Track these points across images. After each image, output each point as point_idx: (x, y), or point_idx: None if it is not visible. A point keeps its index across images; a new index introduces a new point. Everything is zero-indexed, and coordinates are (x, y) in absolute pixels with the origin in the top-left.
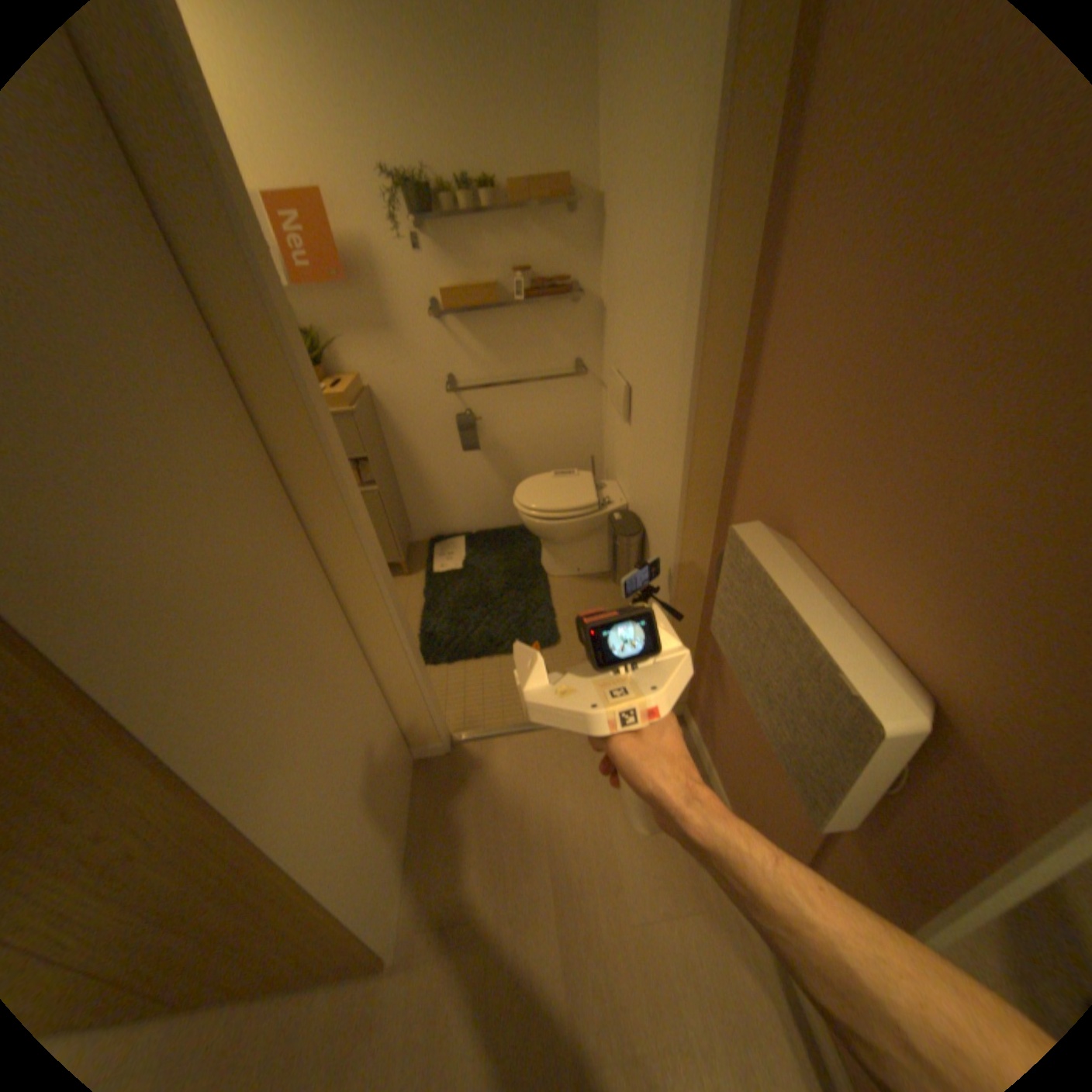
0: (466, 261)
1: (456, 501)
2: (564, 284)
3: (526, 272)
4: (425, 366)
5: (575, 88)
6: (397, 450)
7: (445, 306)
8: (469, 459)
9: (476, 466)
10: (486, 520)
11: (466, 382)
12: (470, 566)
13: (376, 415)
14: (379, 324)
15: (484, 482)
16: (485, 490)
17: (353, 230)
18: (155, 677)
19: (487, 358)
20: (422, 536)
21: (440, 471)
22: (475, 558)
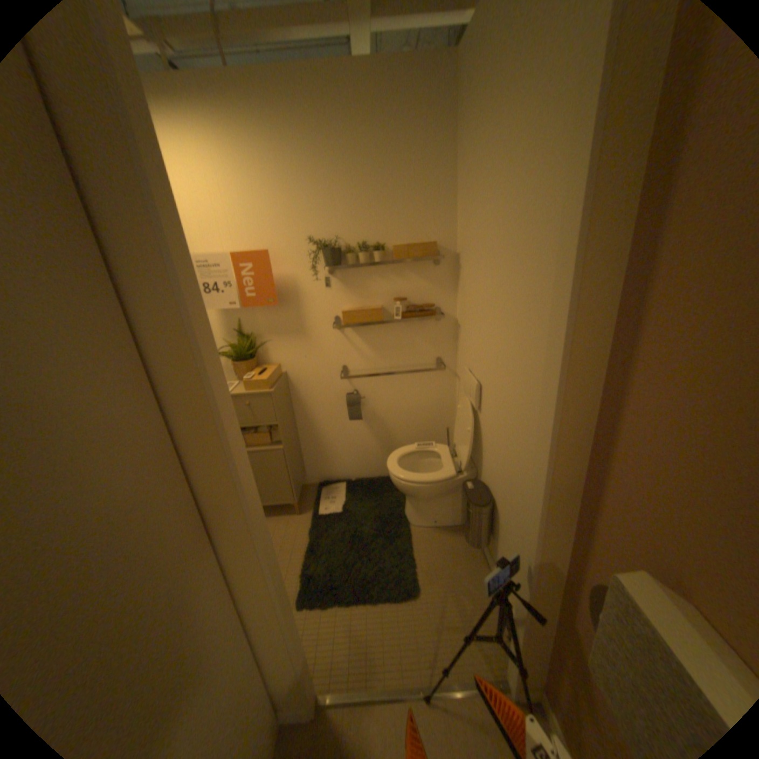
0: (362, 294)
1: (341, 455)
2: (430, 308)
3: (403, 301)
4: (327, 360)
5: (441, 194)
6: (301, 417)
7: (345, 322)
8: (353, 425)
9: (358, 430)
10: (363, 471)
11: (355, 371)
12: (348, 511)
13: (289, 392)
14: (298, 332)
15: (363, 442)
16: (364, 448)
17: (288, 274)
18: None
19: (372, 356)
20: (313, 480)
21: (332, 433)
22: (352, 503)
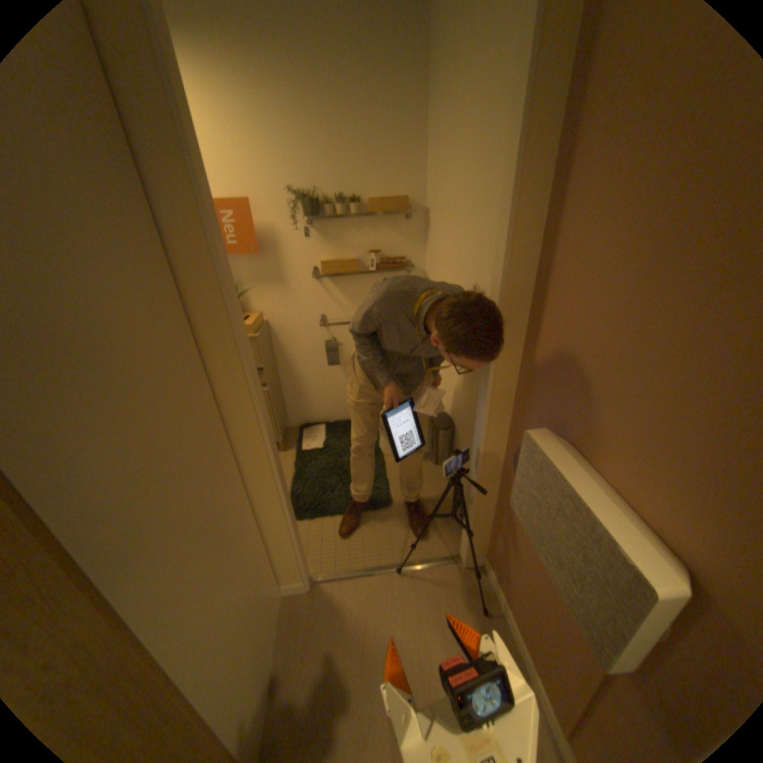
0: (338, 245)
1: (320, 400)
2: (401, 261)
3: (377, 253)
4: (306, 309)
5: (413, 149)
6: (282, 363)
7: (323, 272)
8: (331, 371)
9: (336, 376)
10: (340, 413)
11: (333, 320)
12: (328, 446)
13: (270, 340)
14: (278, 281)
15: (340, 387)
16: (341, 392)
17: (267, 223)
18: (114, 536)
19: (348, 305)
20: (294, 423)
21: (311, 378)
22: (331, 440)
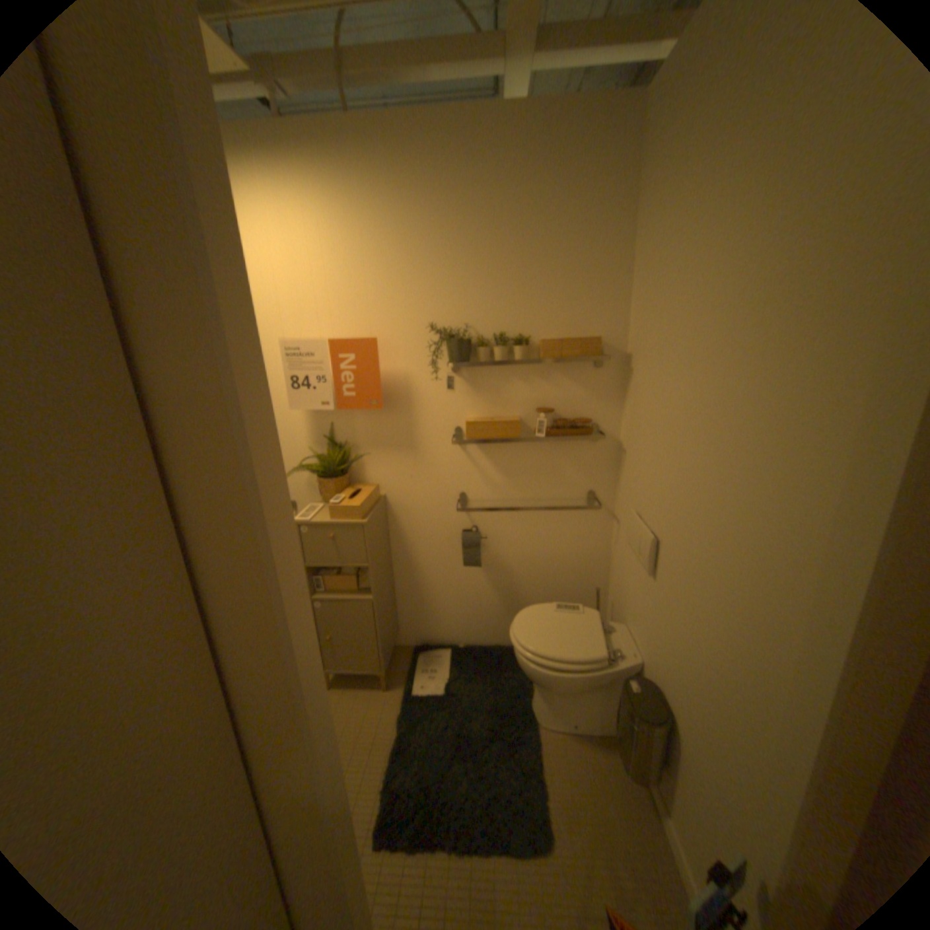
0: (493, 399)
1: (448, 611)
2: (584, 424)
3: (549, 413)
4: (440, 483)
5: (611, 274)
6: (399, 555)
7: (469, 436)
8: (468, 572)
9: (474, 579)
10: (475, 634)
11: (476, 501)
12: (452, 694)
13: (387, 522)
14: (406, 444)
15: (479, 596)
16: (479, 604)
17: (399, 369)
18: None
19: (500, 482)
20: (408, 641)
21: (438, 580)
22: (458, 682)
